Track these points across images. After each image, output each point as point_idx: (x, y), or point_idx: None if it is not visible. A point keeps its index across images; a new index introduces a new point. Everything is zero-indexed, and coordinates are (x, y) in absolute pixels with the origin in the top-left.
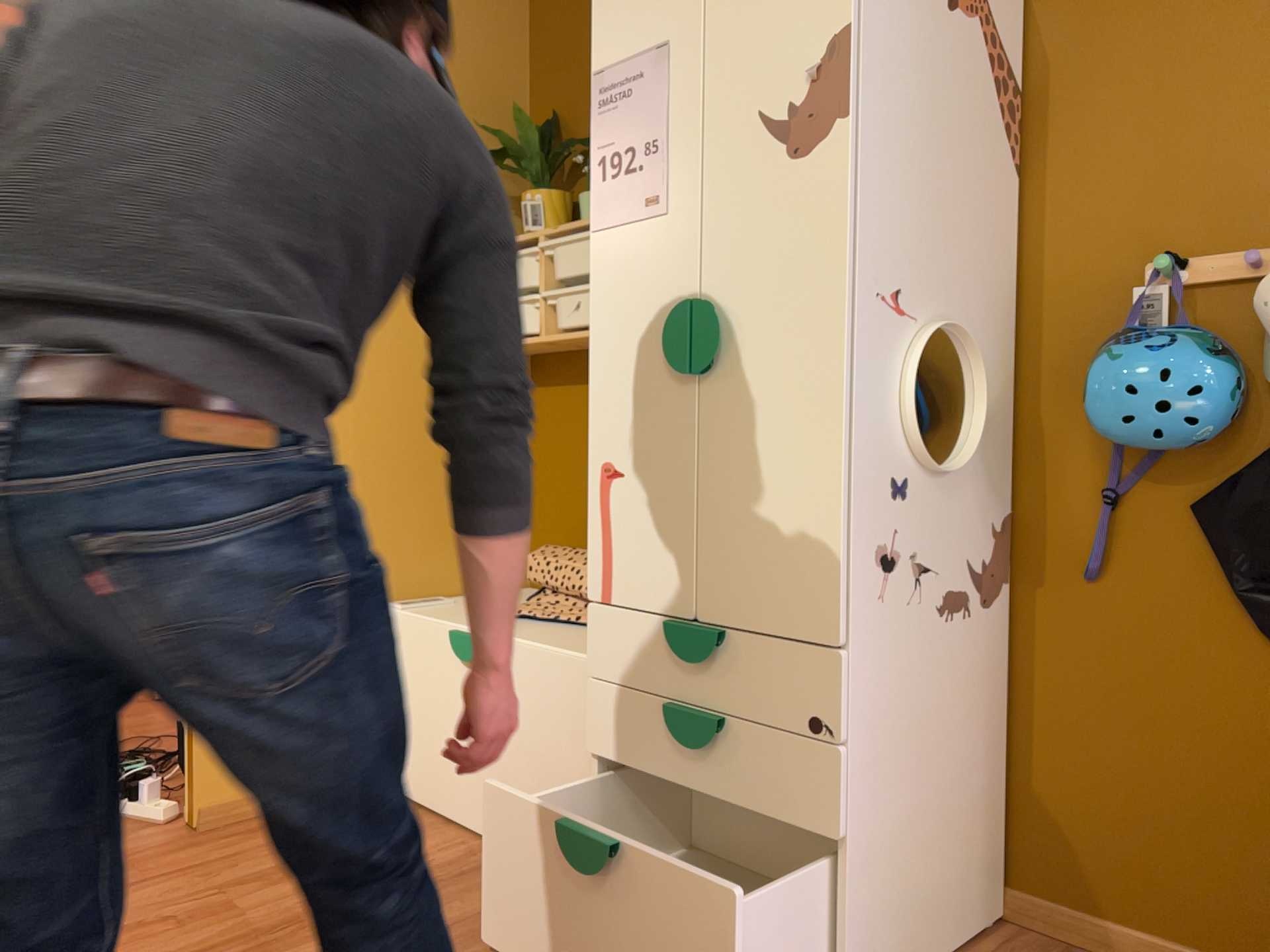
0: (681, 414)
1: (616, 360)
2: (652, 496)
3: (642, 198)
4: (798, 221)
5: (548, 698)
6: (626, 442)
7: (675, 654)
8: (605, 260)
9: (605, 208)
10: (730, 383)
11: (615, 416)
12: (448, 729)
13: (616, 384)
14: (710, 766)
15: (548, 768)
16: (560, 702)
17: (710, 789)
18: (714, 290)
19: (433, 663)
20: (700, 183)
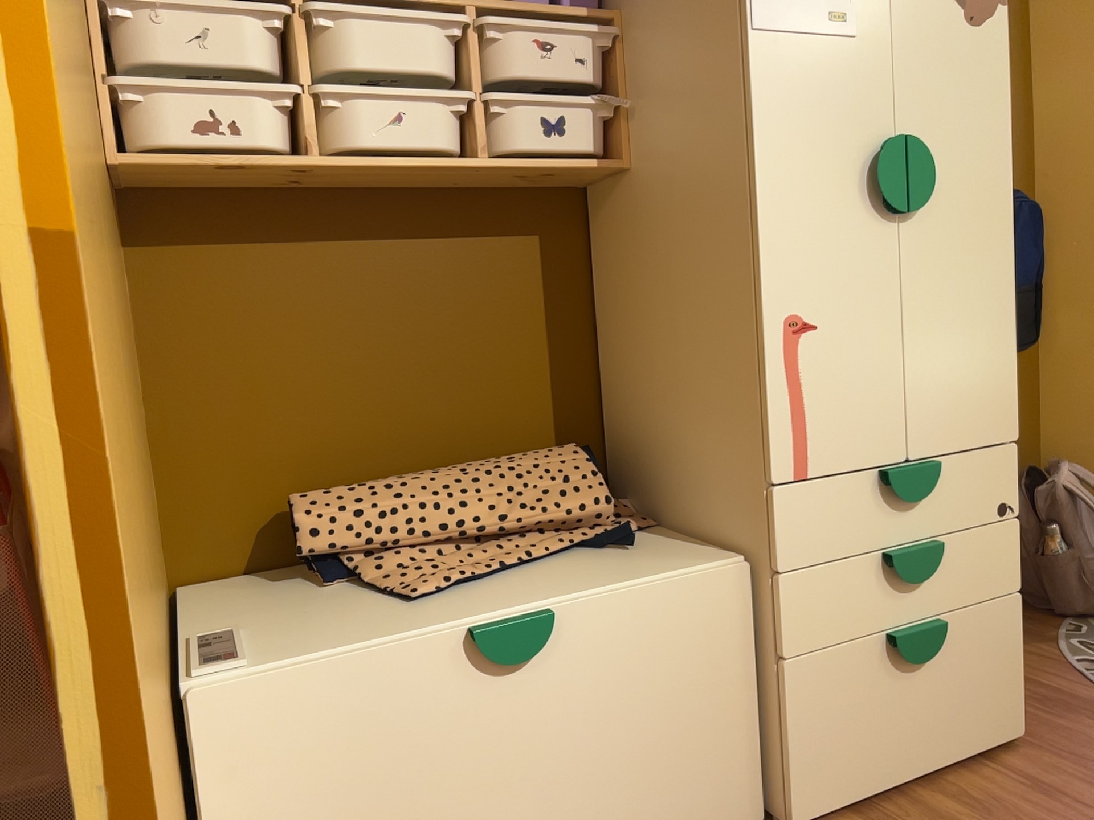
0: (884, 256)
1: (799, 195)
2: (856, 346)
3: (825, 11)
4: (977, 83)
5: (680, 638)
6: (819, 290)
7: (903, 498)
8: (776, 72)
9: (773, 7)
10: (928, 225)
11: (802, 262)
12: (464, 797)
13: (800, 224)
14: (925, 590)
15: (686, 724)
16: (699, 633)
17: (925, 610)
18: (909, 132)
19: (410, 713)
20: (890, 17)
